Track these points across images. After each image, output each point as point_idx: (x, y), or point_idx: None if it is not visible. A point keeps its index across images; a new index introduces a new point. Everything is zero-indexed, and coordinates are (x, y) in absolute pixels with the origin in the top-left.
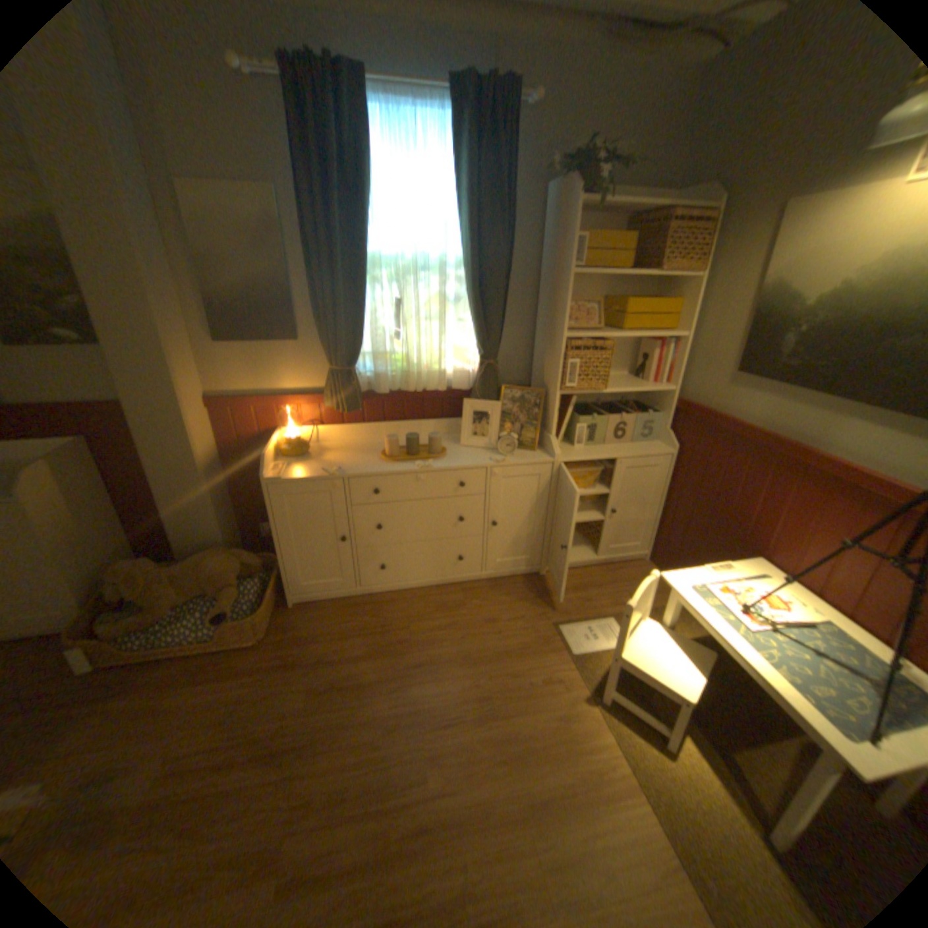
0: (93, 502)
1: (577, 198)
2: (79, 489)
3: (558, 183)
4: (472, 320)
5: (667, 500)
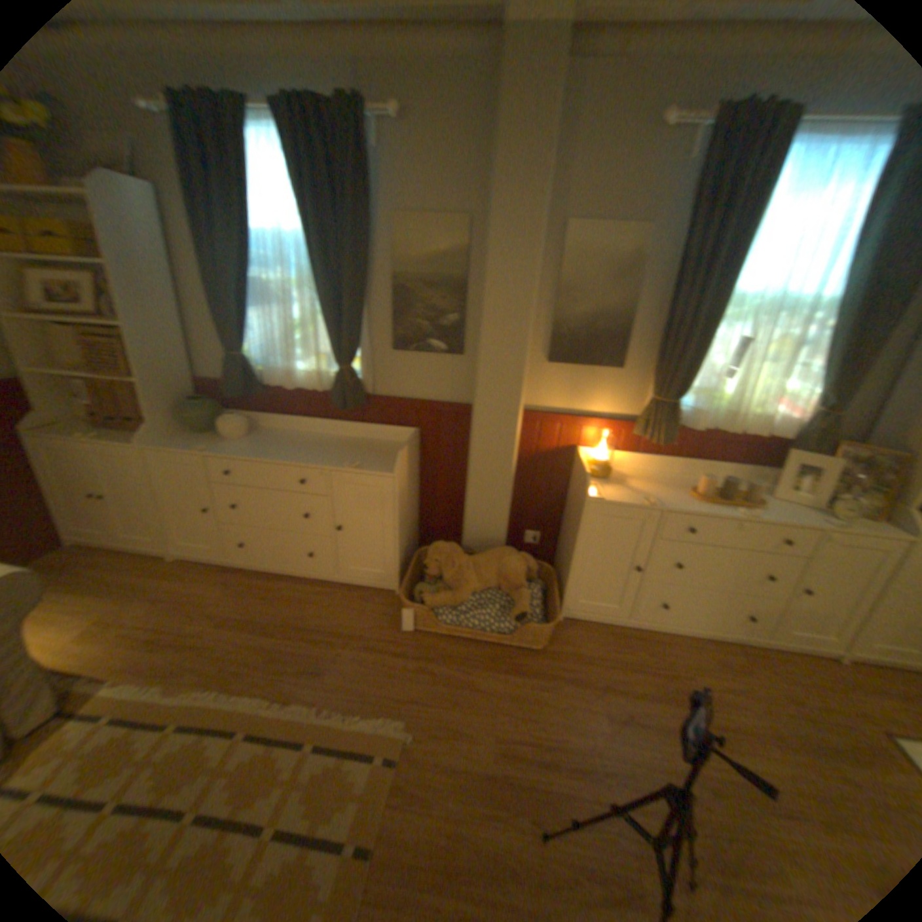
0: (414, 484)
1: None
2: (412, 472)
3: None
4: (831, 368)
5: None
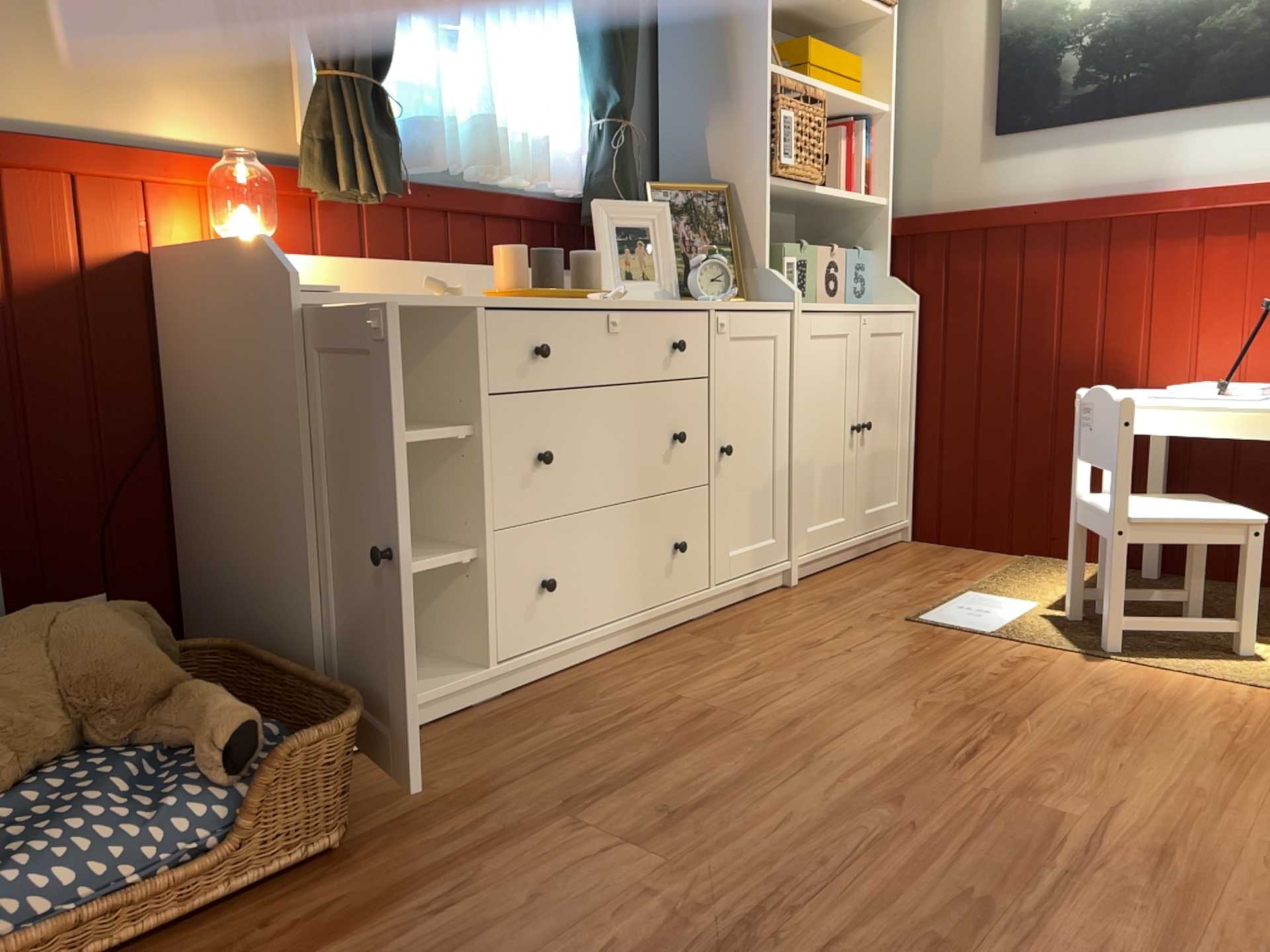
0: None
1: None
2: None
3: None
4: (592, 36)
5: (919, 405)
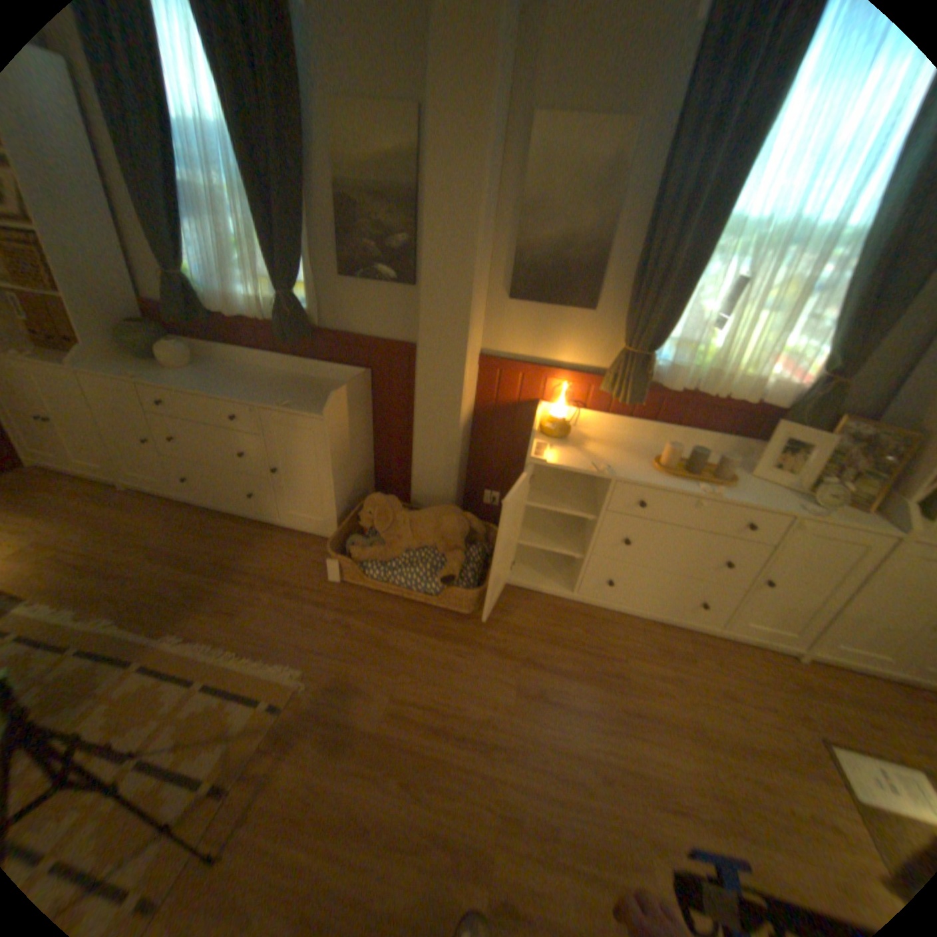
0: (363, 431)
1: None
2: (358, 417)
3: None
4: (844, 320)
5: None
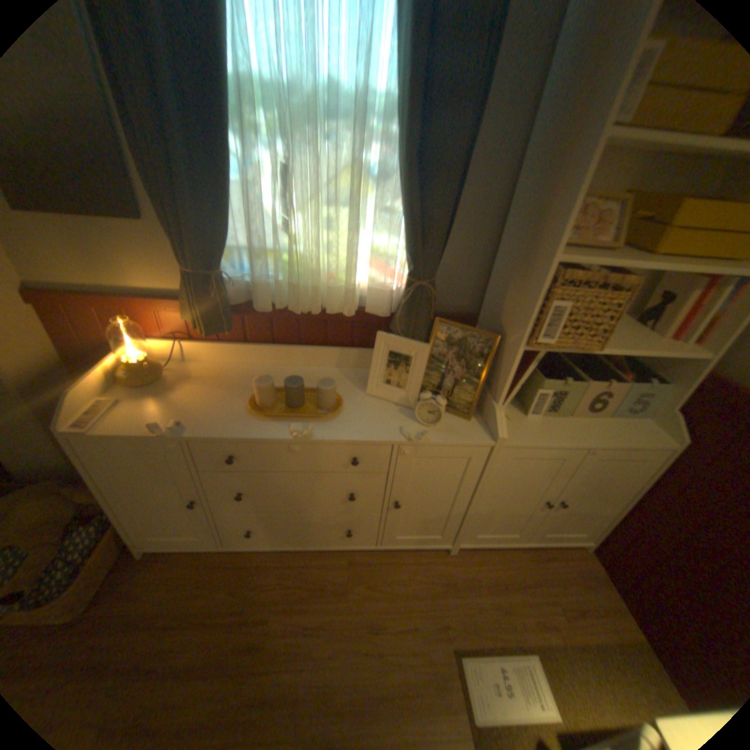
0: None
1: None
2: None
3: None
4: (404, 213)
5: (644, 501)
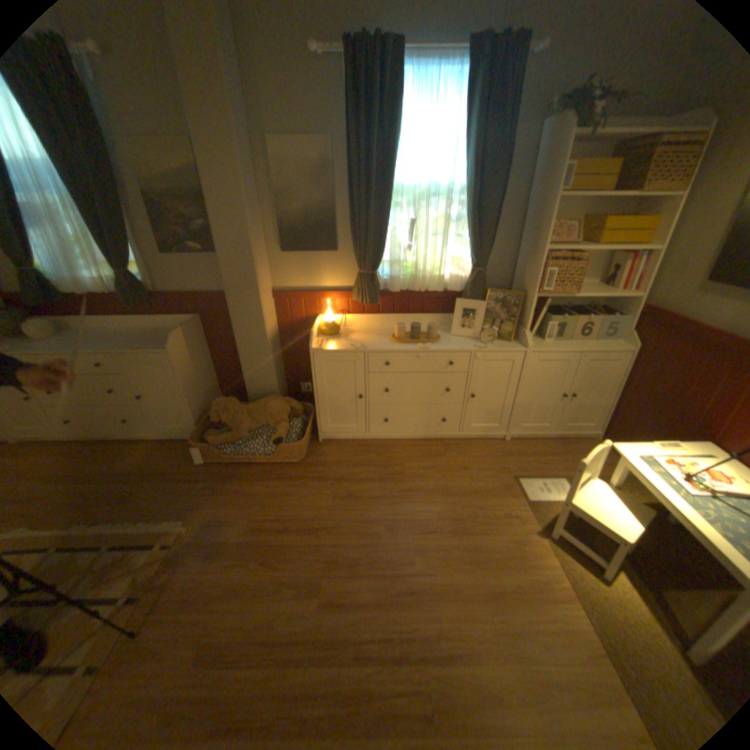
0: (203, 358)
1: (570, 132)
2: (196, 349)
3: (554, 119)
4: (469, 236)
5: (624, 391)
